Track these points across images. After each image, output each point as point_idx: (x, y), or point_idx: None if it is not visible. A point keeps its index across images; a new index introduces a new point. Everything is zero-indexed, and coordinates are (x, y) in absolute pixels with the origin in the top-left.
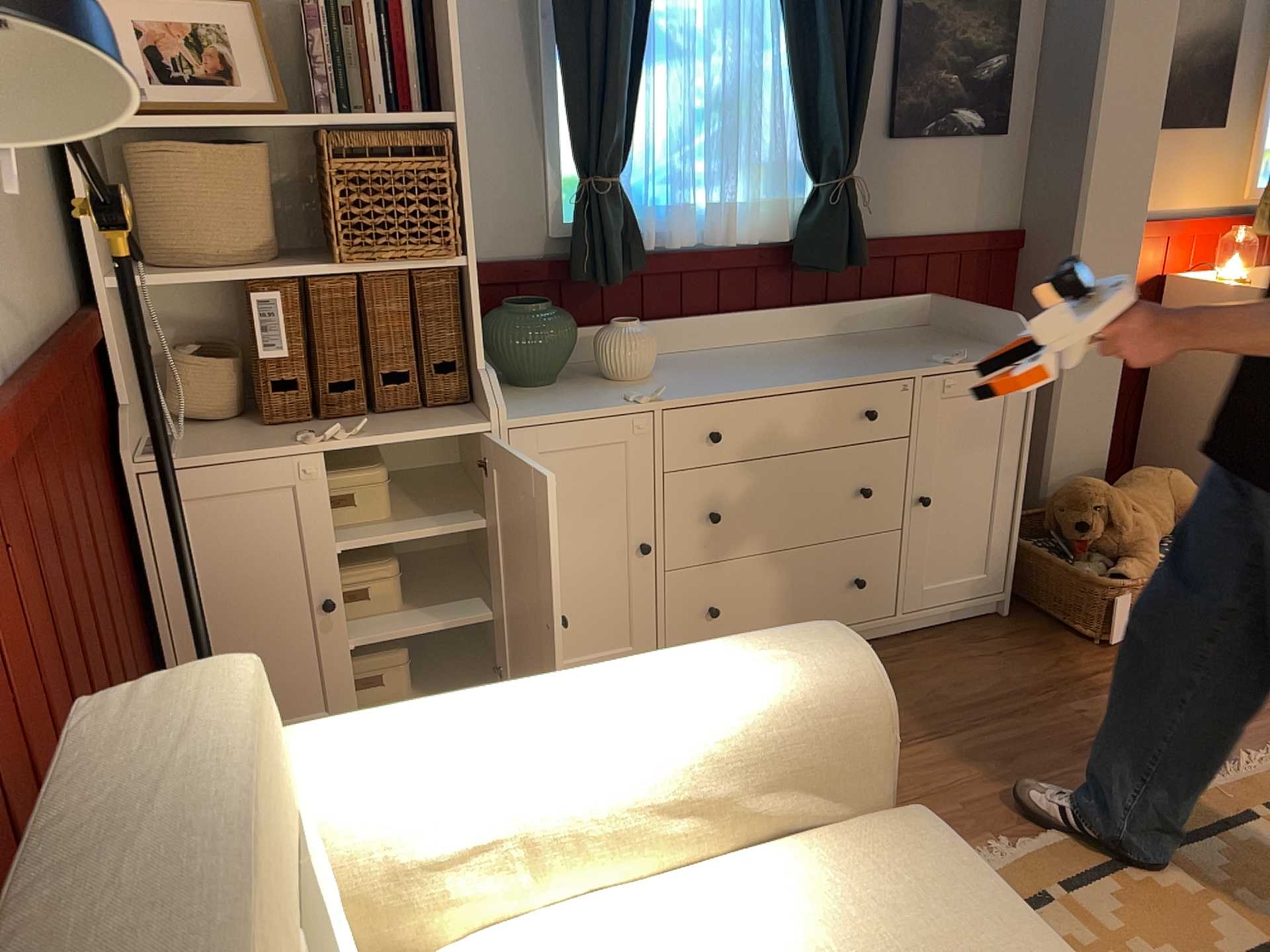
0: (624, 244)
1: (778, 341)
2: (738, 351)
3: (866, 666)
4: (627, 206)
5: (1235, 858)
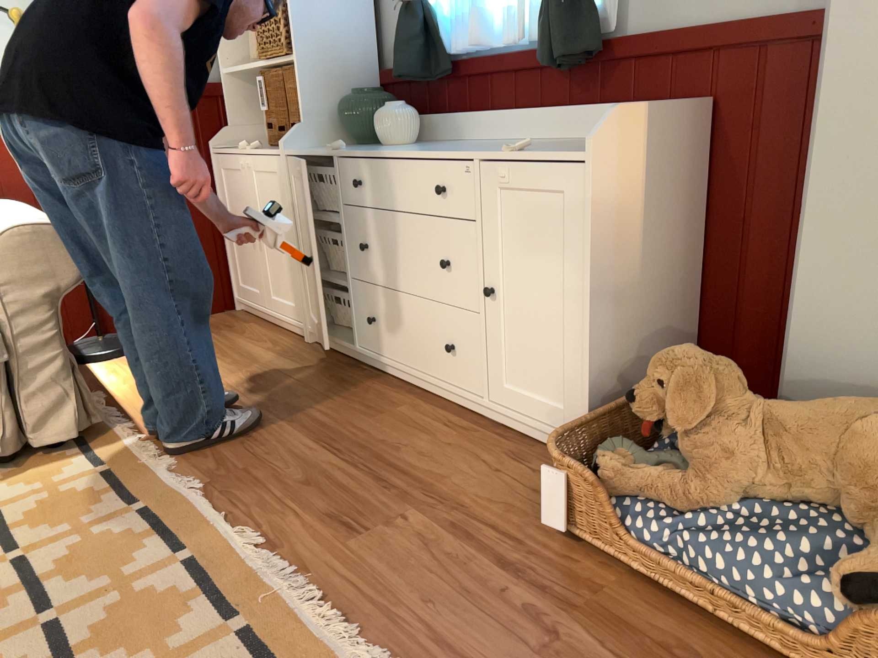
0: (421, 51)
1: (542, 140)
2: (495, 142)
3: (5, 231)
4: (427, 22)
5: (166, 597)
